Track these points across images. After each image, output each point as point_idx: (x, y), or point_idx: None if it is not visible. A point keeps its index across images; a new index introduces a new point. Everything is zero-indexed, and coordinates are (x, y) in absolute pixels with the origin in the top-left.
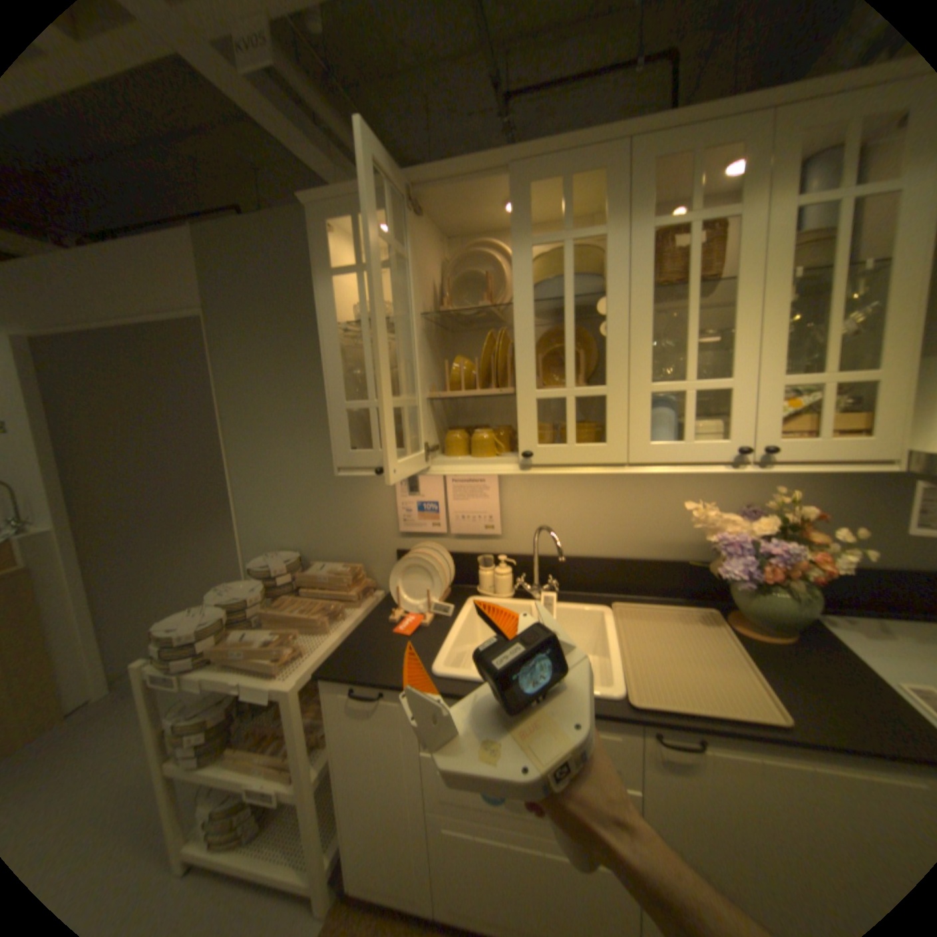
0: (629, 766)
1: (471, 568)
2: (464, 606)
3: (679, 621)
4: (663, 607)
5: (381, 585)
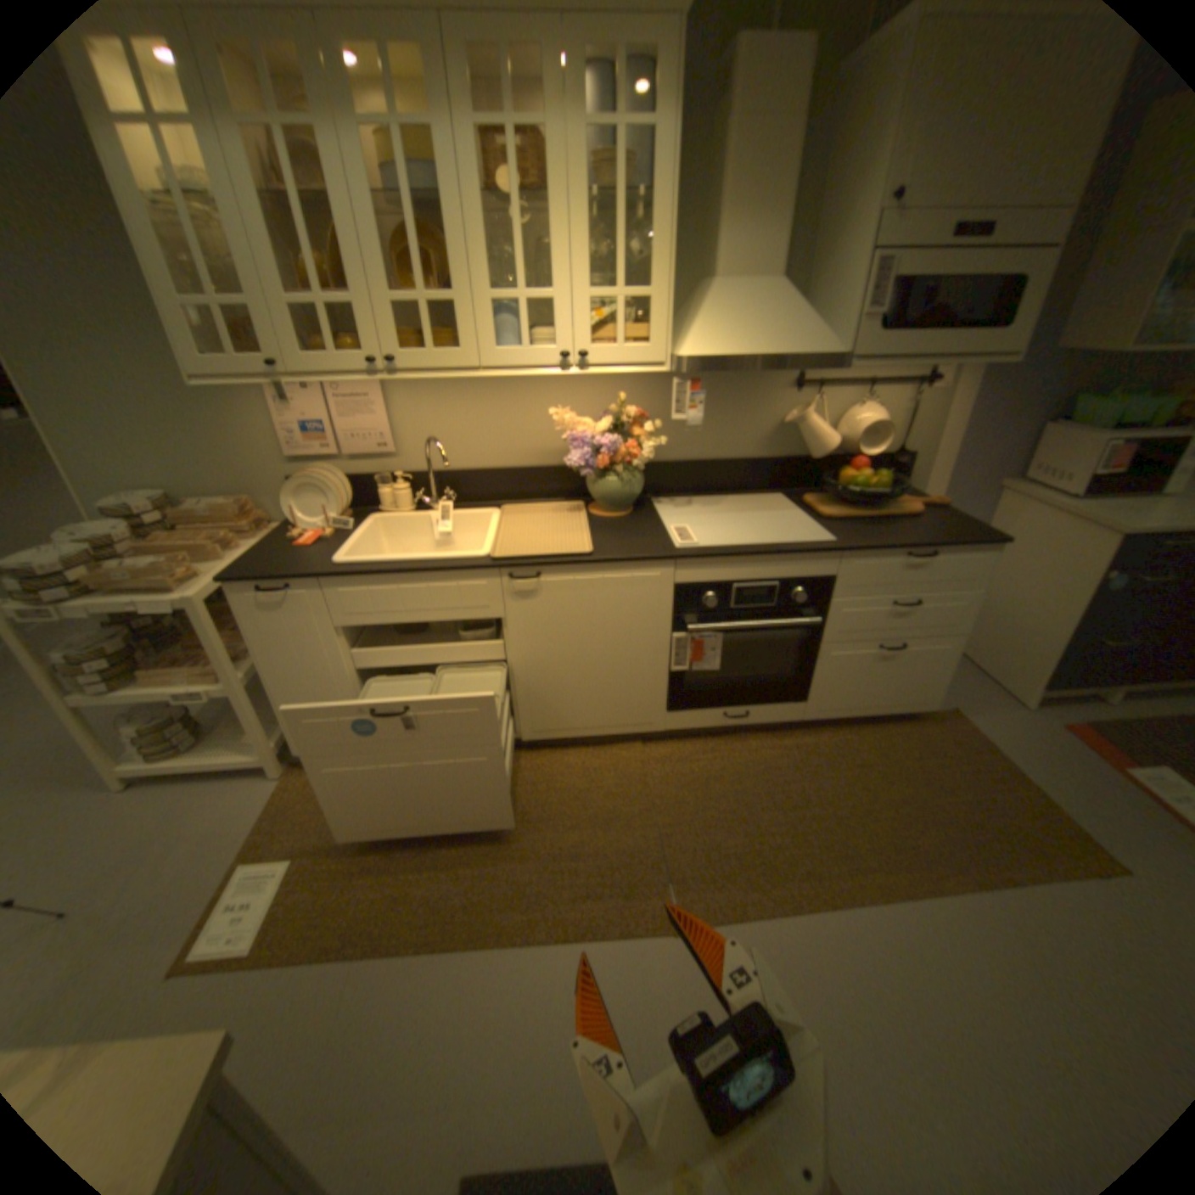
0: (494, 601)
1: (370, 488)
2: (366, 521)
3: (552, 513)
4: (544, 506)
5: (276, 517)
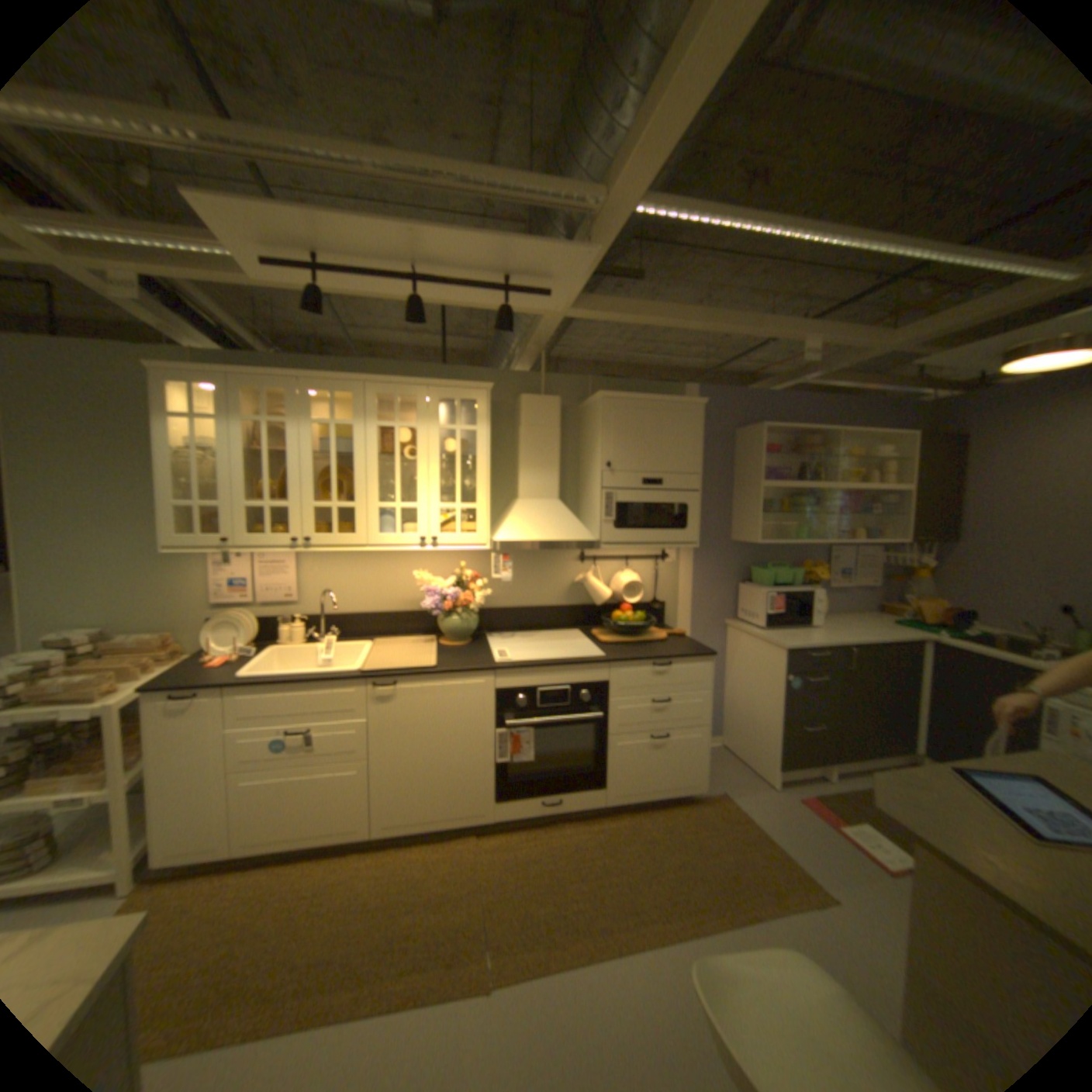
0: (358, 704)
1: (271, 626)
2: (264, 650)
3: (410, 643)
4: (405, 638)
5: (187, 650)
